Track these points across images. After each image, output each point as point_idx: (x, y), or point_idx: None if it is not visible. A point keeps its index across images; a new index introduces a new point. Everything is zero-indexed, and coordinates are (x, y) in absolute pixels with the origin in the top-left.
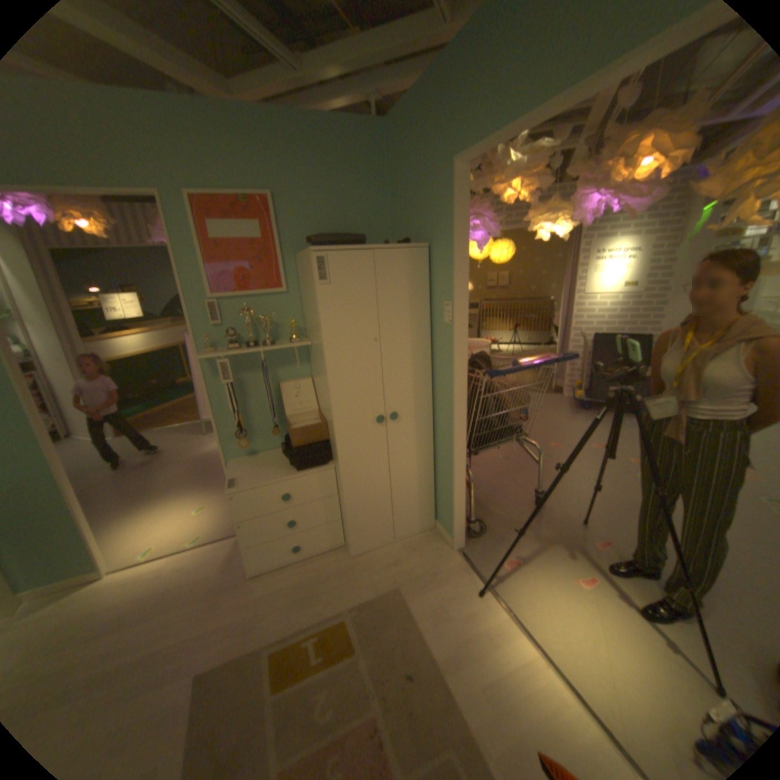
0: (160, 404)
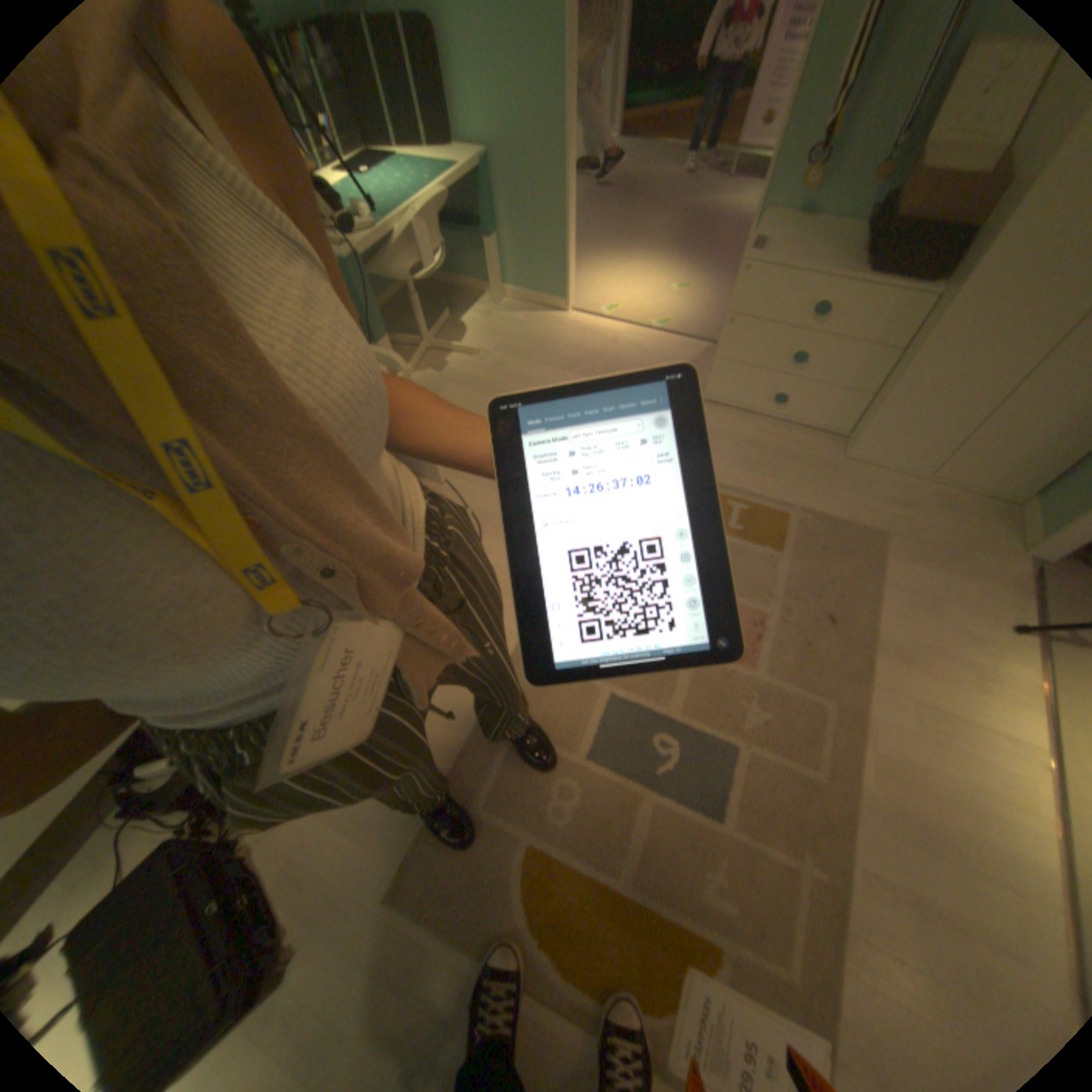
0: (689, 97)
